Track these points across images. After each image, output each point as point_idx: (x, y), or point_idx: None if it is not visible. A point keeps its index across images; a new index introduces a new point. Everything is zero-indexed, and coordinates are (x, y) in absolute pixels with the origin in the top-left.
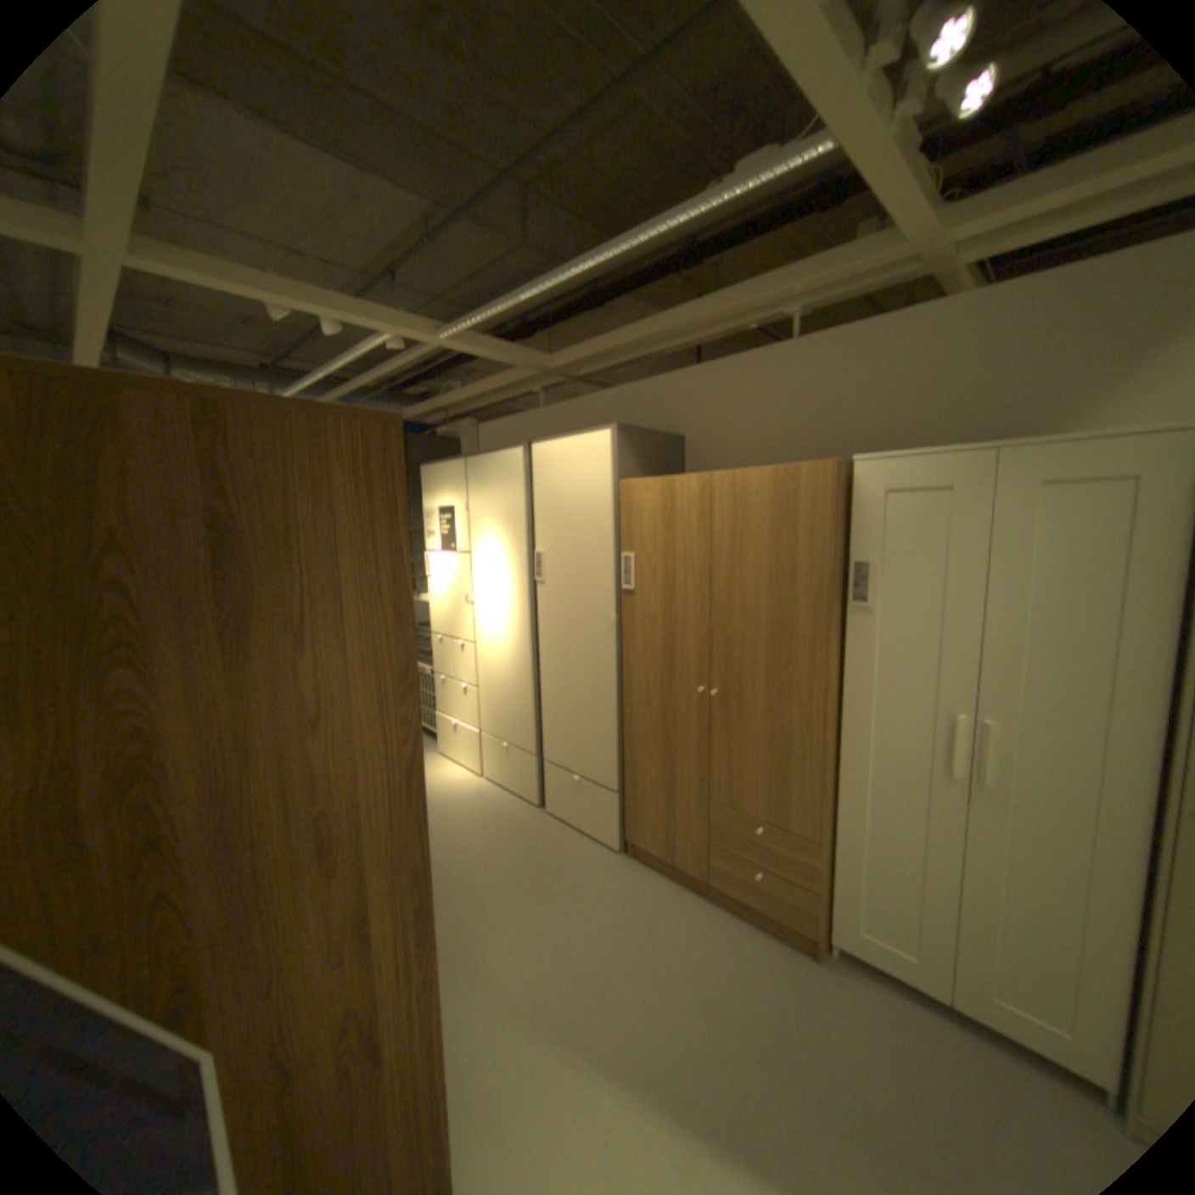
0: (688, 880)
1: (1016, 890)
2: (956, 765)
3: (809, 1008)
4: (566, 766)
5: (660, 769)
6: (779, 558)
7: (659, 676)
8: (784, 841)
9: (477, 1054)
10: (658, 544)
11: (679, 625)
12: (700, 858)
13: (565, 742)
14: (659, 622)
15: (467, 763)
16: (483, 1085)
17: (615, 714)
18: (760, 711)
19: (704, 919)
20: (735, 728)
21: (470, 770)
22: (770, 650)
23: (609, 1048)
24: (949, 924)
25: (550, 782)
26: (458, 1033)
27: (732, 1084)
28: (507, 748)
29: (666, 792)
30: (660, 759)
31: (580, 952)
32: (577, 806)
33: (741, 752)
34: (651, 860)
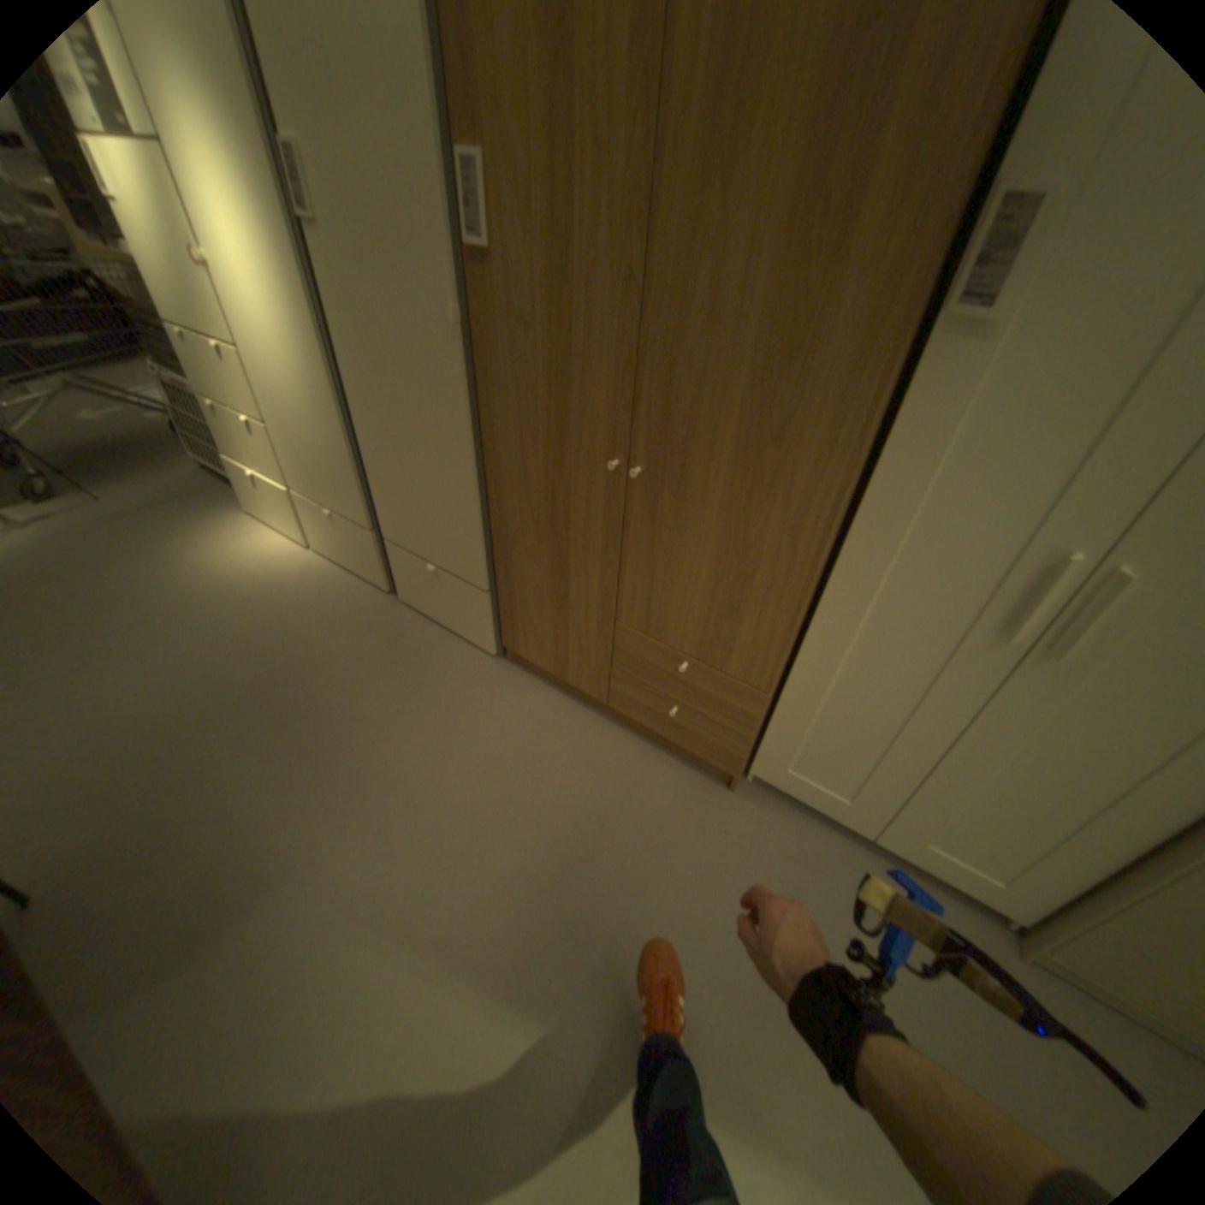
0: (583, 692)
1: (1022, 767)
2: (1021, 621)
3: (718, 851)
4: (416, 551)
5: (547, 572)
6: (823, 169)
7: (543, 433)
8: (715, 679)
9: (294, 977)
10: (534, 120)
11: (579, 335)
12: (599, 678)
13: (409, 519)
14: (540, 327)
15: (287, 530)
16: (301, 1021)
17: (475, 488)
18: (712, 509)
19: (600, 742)
20: (665, 531)
21: (293, 539)
22: (752, 402)
23: (475, 940)
24: (908, 781)
25: (398, 568)
26: (266, 949)
27: (625, 966)
28: (331, 519)
29: (556, 601)
30: (547, 559)
31: (442, 805)
32: (439, 600)
33: (670, 565)
34: (538, 667)
